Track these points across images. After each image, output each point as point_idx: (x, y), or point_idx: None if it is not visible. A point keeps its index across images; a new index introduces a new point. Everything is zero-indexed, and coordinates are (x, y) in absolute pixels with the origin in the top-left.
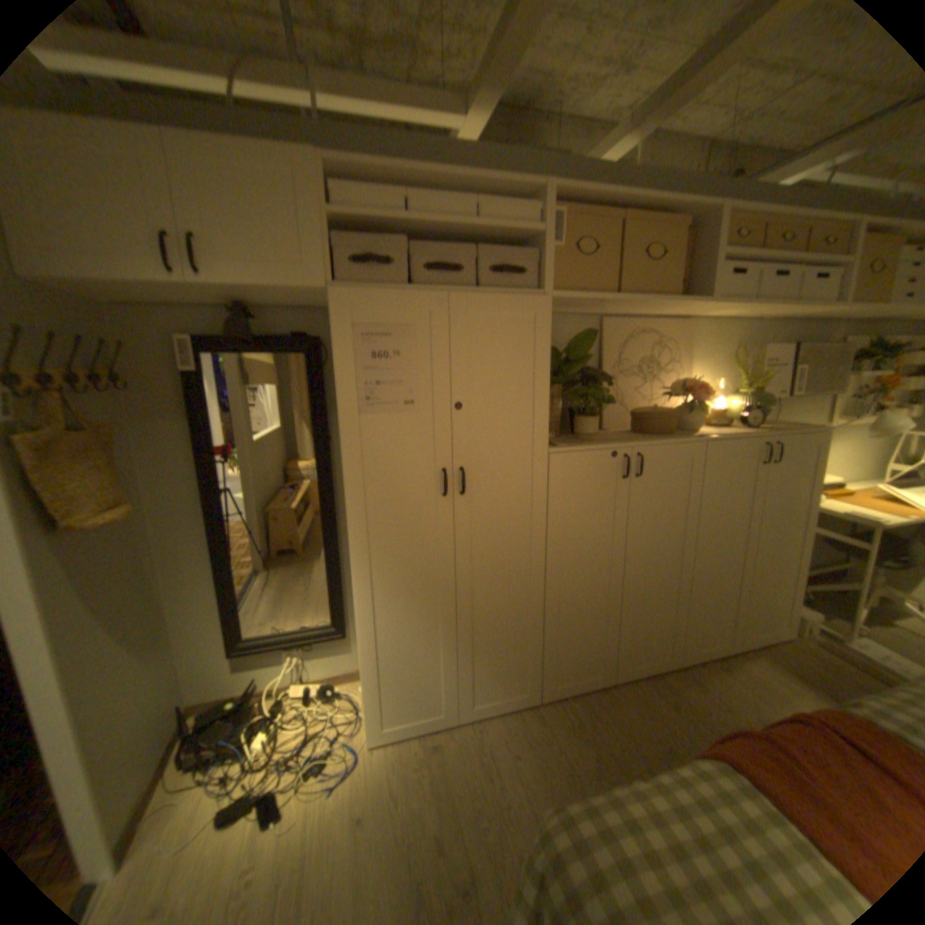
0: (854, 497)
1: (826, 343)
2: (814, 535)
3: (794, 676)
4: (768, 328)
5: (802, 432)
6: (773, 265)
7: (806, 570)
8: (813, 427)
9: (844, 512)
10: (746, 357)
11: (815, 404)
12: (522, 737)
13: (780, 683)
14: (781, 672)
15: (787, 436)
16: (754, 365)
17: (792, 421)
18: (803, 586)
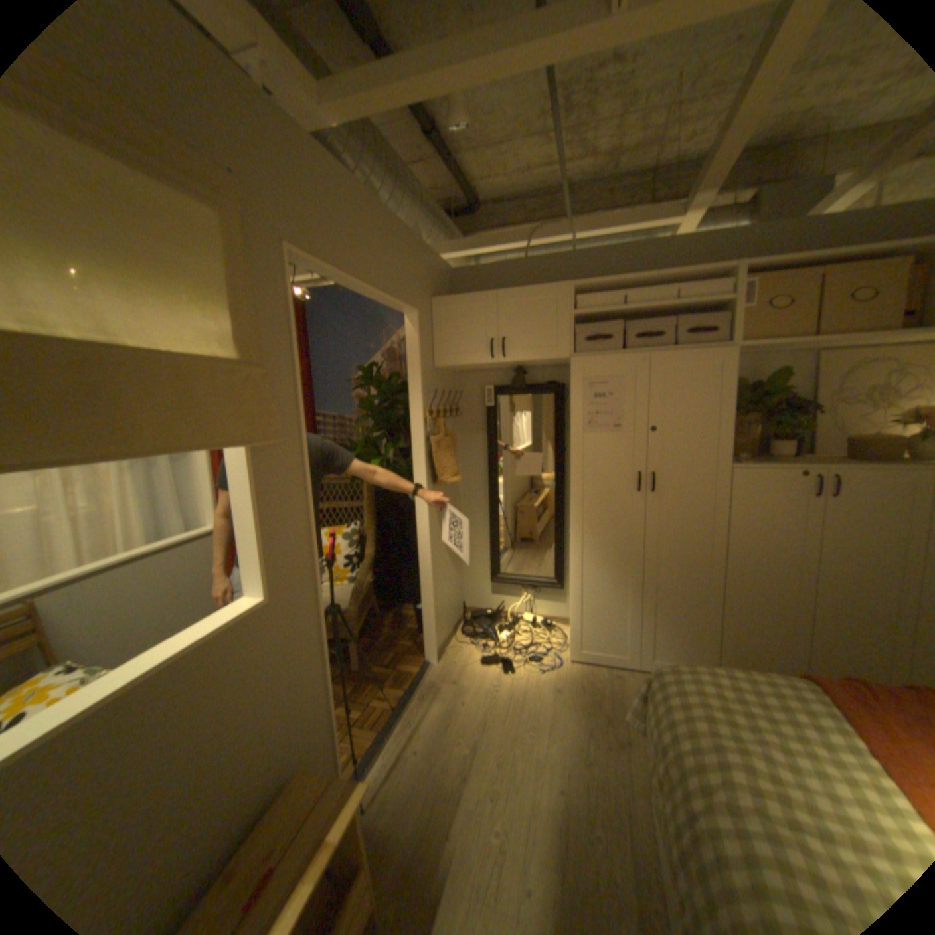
0: None
1: None
2: None
3: None
4: None
5: None
6: None
7: None
8: None
9: None
10: None
11: None
12: None
13: None
14: None
15: None
16: None
17: None
18: None
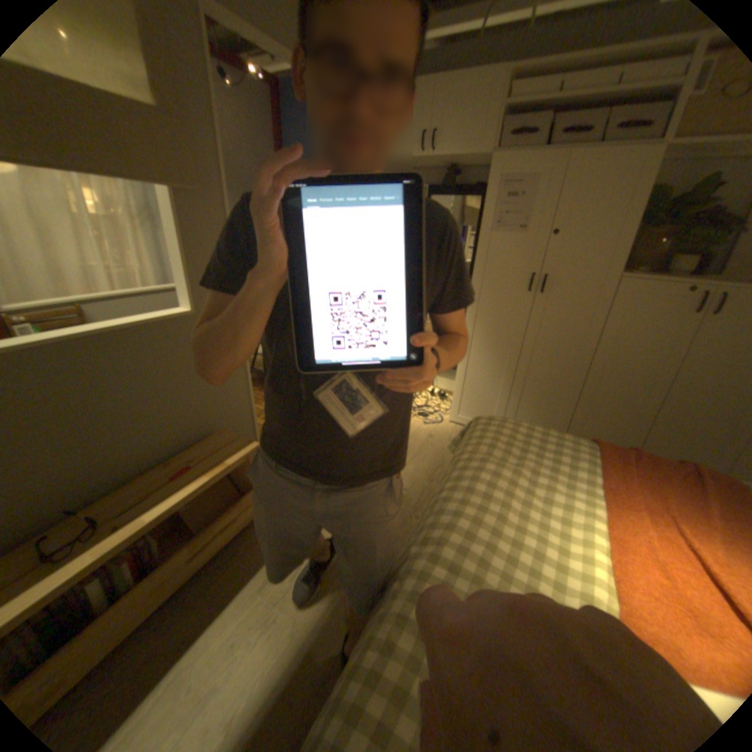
0: None
1: None
2: None
3: None
4: None
5: None
6: None
7: None
8: None
9: None
10: None
11: None
12: None
13: None
14: None
15: None
16: None
17: None
18: None
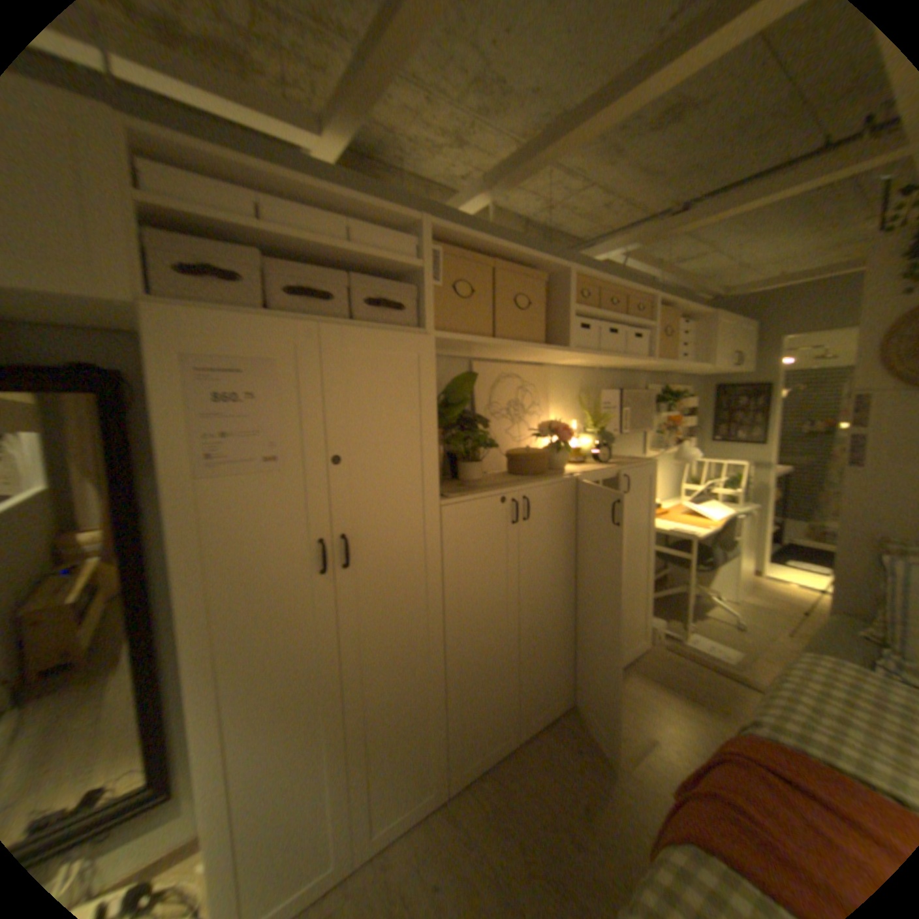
0: (669, 514)
1: (636, 389)
2: (654, 552)
3: (659, 685)
4: (599, 376)
5: (639, 464)
6: (605, 323)
7: (652, 583)
8: (644, 460)
9: (669, 528)
10: (588, 400)
11: (634, 439)
12: (434, 853)
13: (651, 695)
14: (649, 683)
15: (630, 469)
16: (592, 407)
17: (621, 454)
18: (651, 598)
